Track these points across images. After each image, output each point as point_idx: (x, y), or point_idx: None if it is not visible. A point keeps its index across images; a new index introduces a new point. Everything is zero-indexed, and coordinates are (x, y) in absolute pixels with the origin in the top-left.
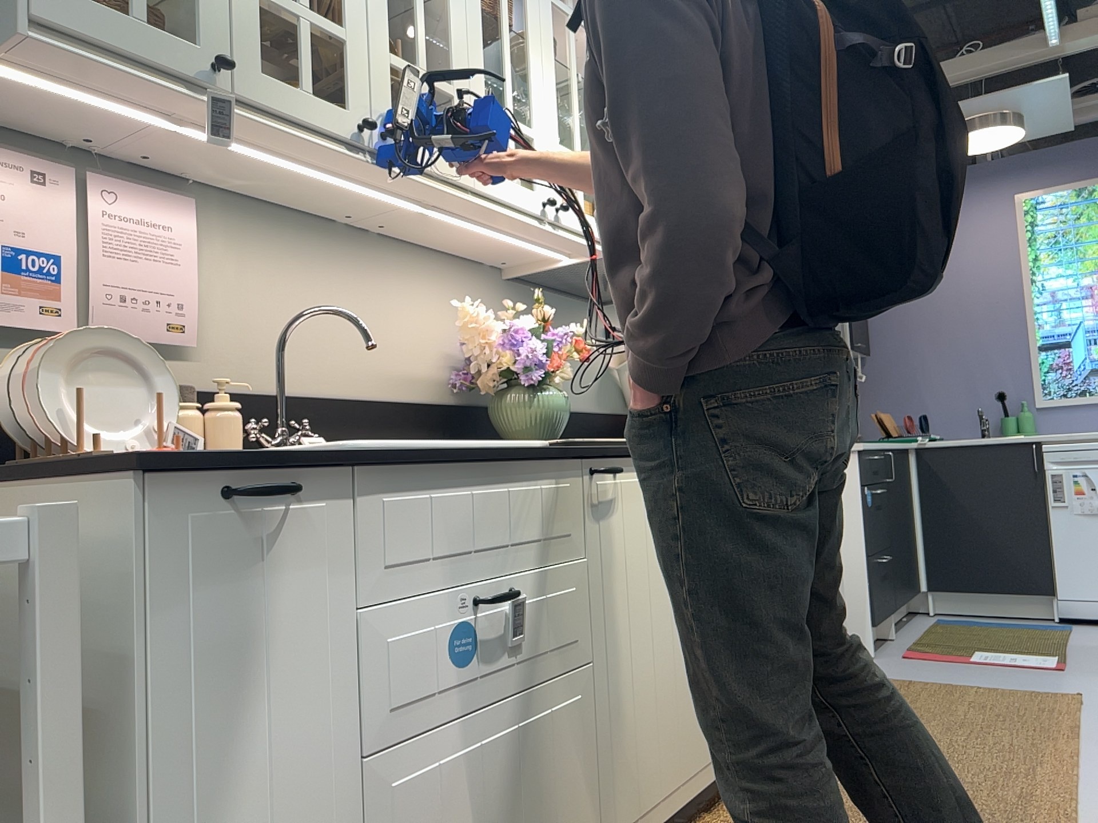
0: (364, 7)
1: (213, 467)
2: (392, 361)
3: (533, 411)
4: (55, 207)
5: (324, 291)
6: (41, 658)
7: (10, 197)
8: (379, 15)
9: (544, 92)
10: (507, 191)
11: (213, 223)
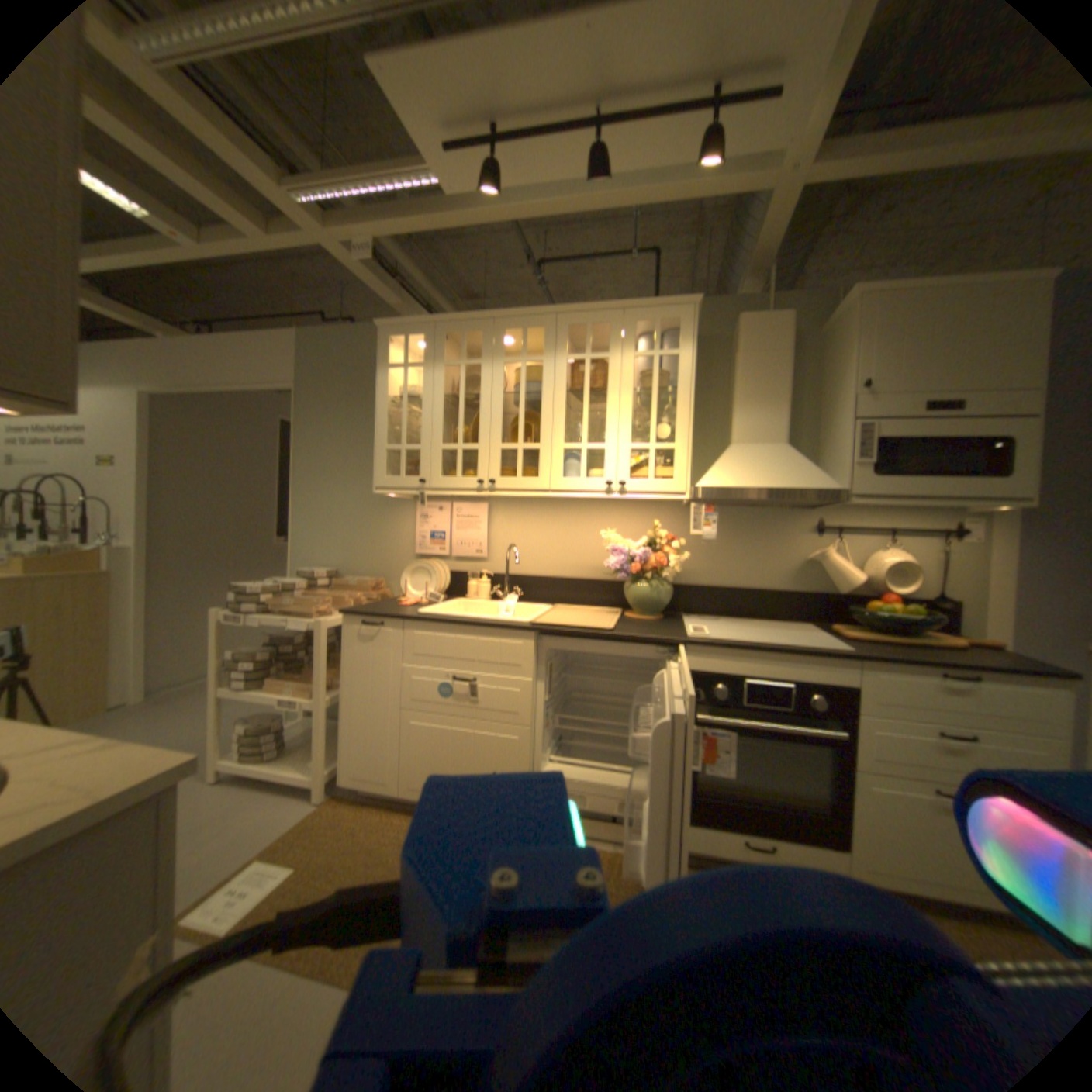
0: (488, 430)
1: (358, 615)
2: (585, 559)
3: (628, 594)
4: (444, 516)
5: (547, 529)
6: (315, 650)
7: (432, 516)
8: (495, 430)
9: (617, 417)
10: (574, 485)
11: (498, 510)
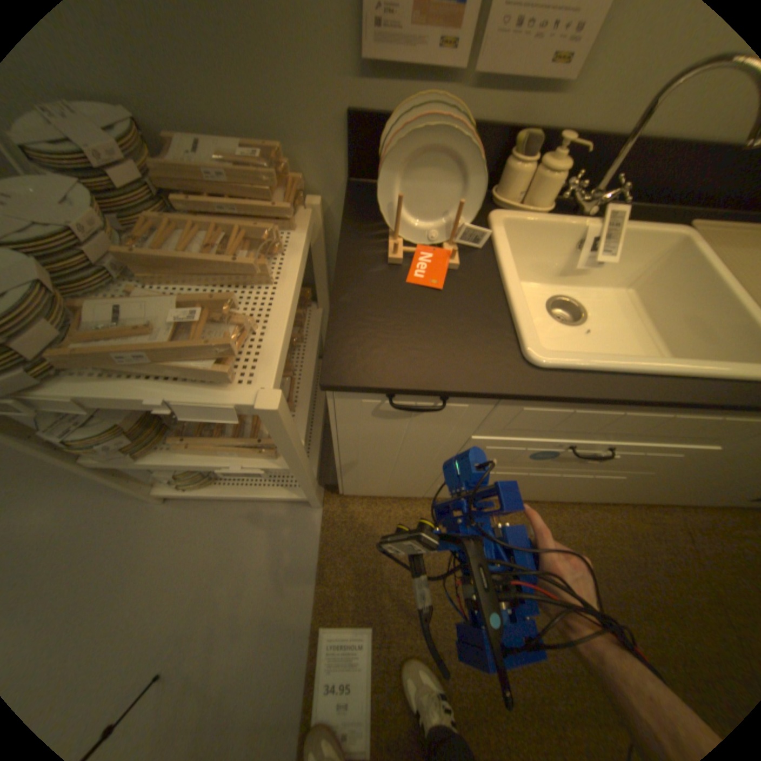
0: None
1: (383, 394)
2: None
3: None
4: None
5: None
6: (279, 442)
7: None
8: None
9: None
10: None
11: None
